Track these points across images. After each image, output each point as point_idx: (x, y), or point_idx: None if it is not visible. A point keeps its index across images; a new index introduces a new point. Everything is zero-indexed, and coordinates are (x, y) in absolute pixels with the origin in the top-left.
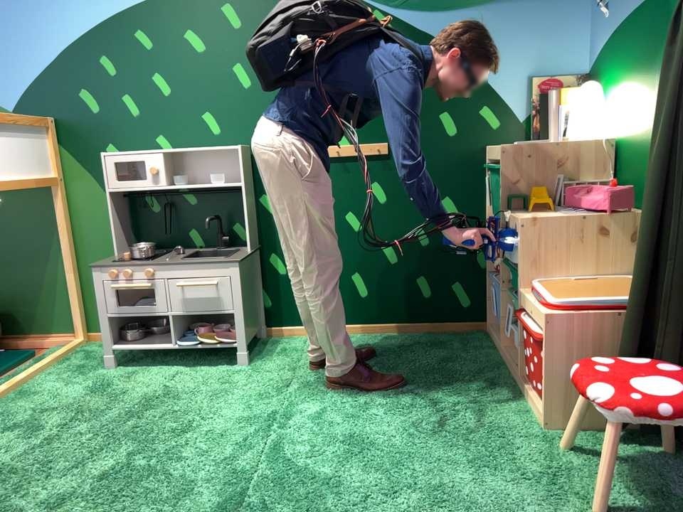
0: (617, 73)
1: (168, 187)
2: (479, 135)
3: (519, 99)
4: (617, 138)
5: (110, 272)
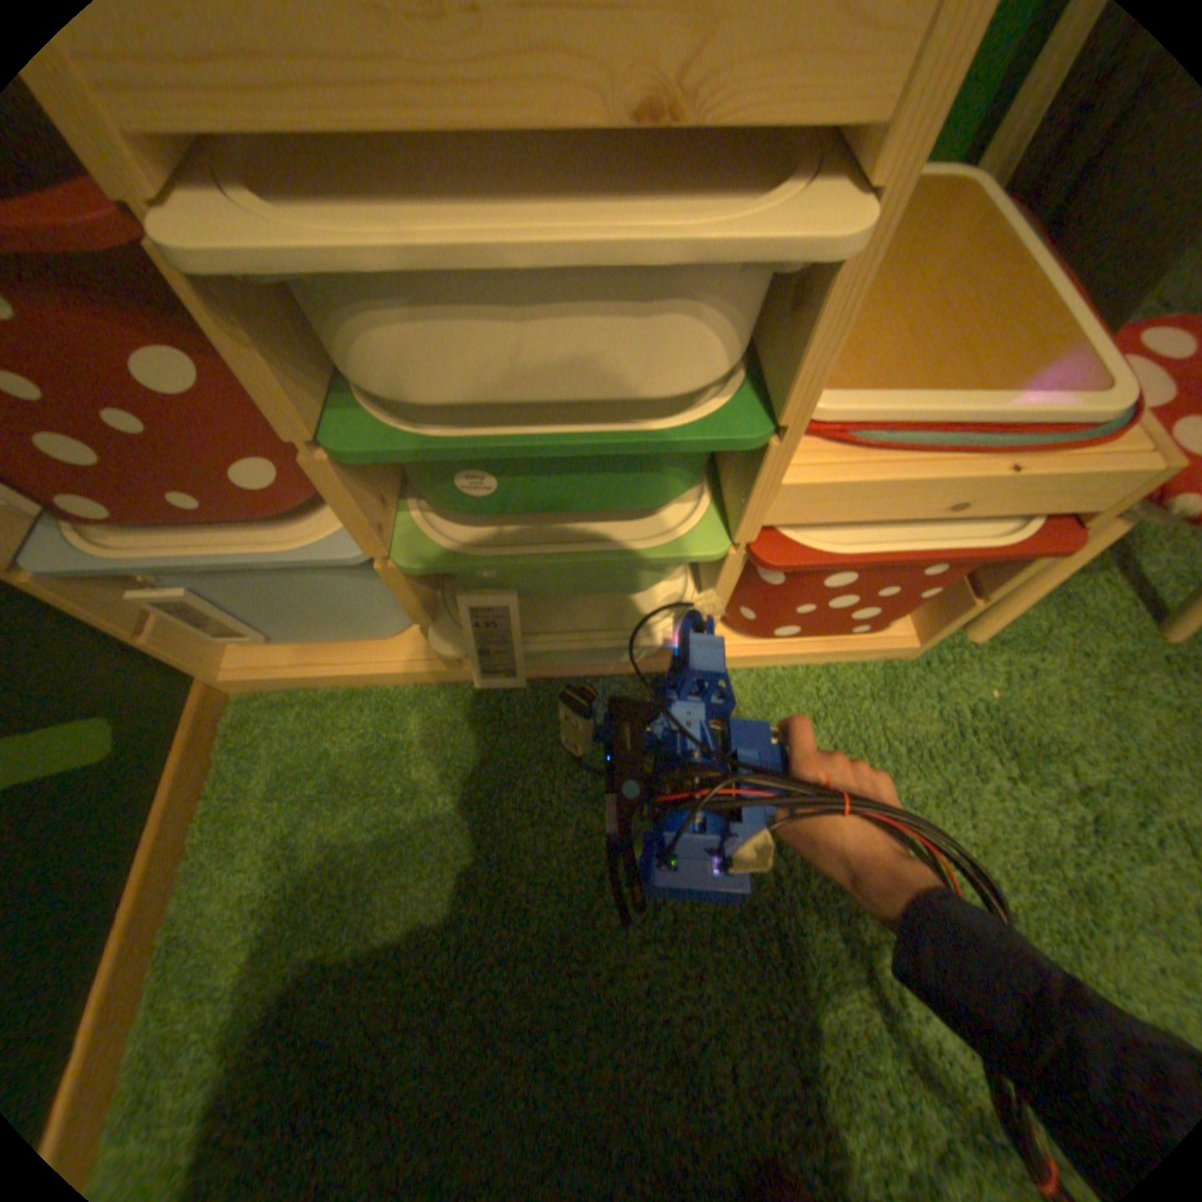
0: None
1: None
2: None
3: None
4: None
5: None
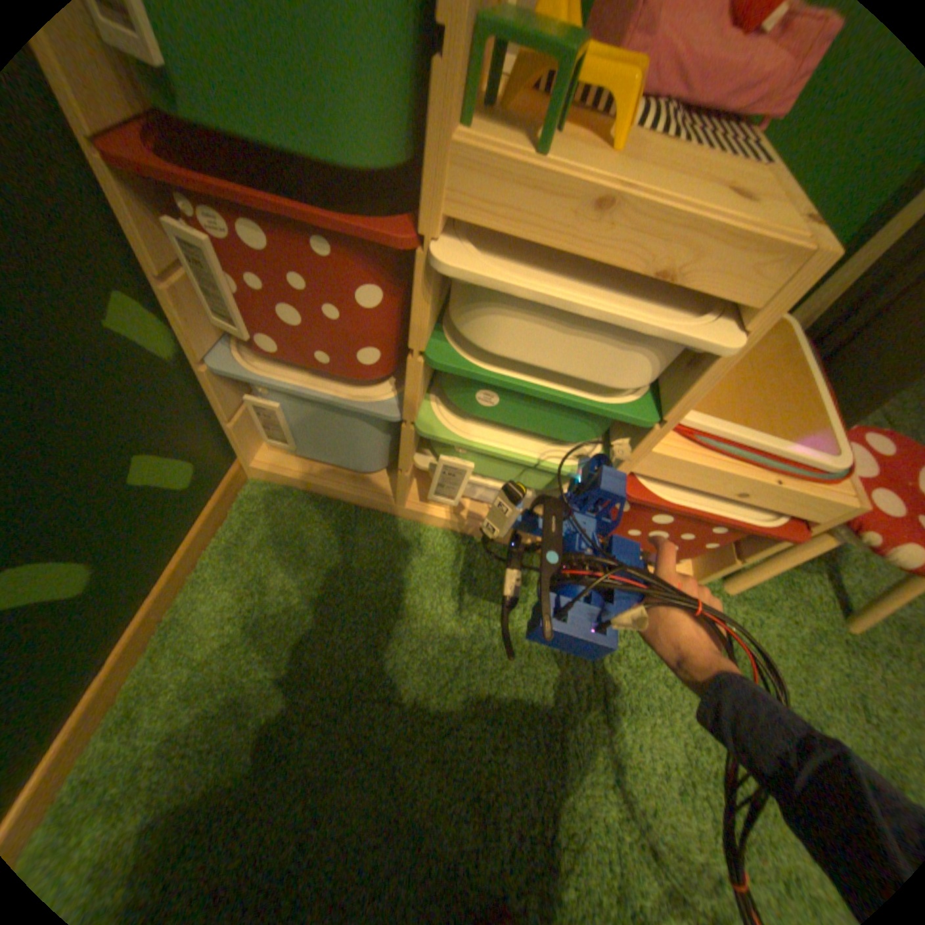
0: None
1: None
2: None
3: None
4: None
5: None
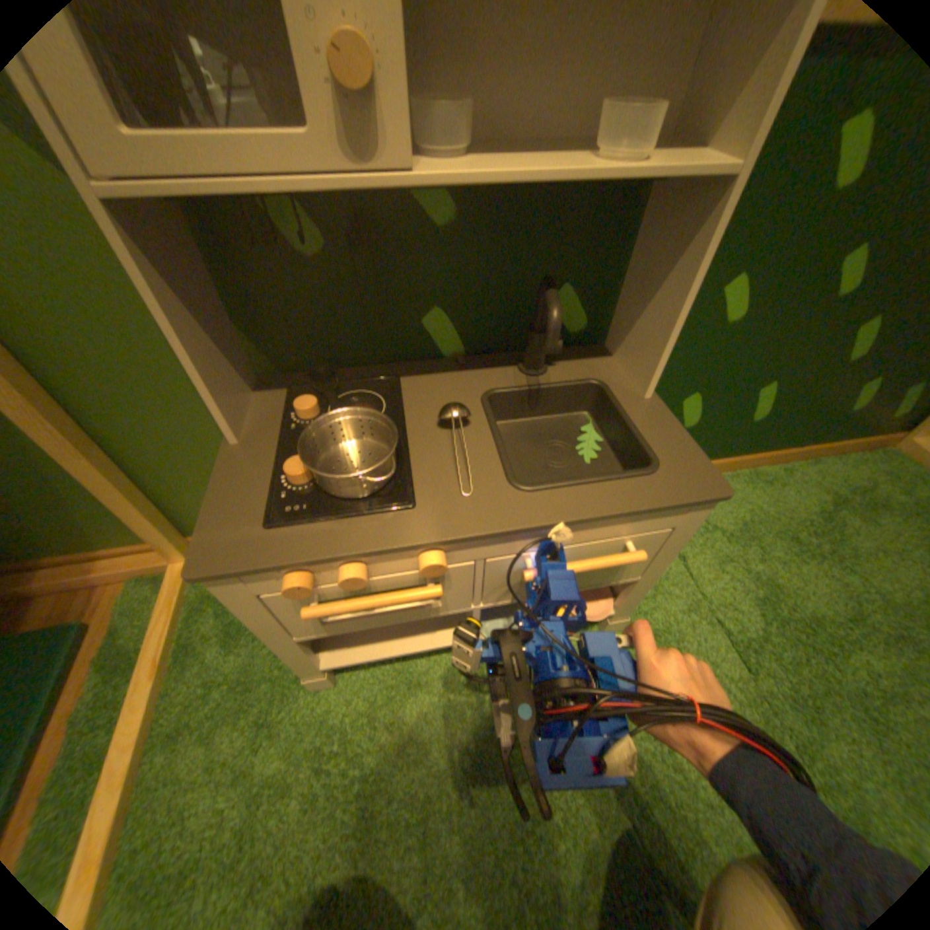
0: None
1: (435, 175)
2: None
3: None
4: None
5: (293, 578)
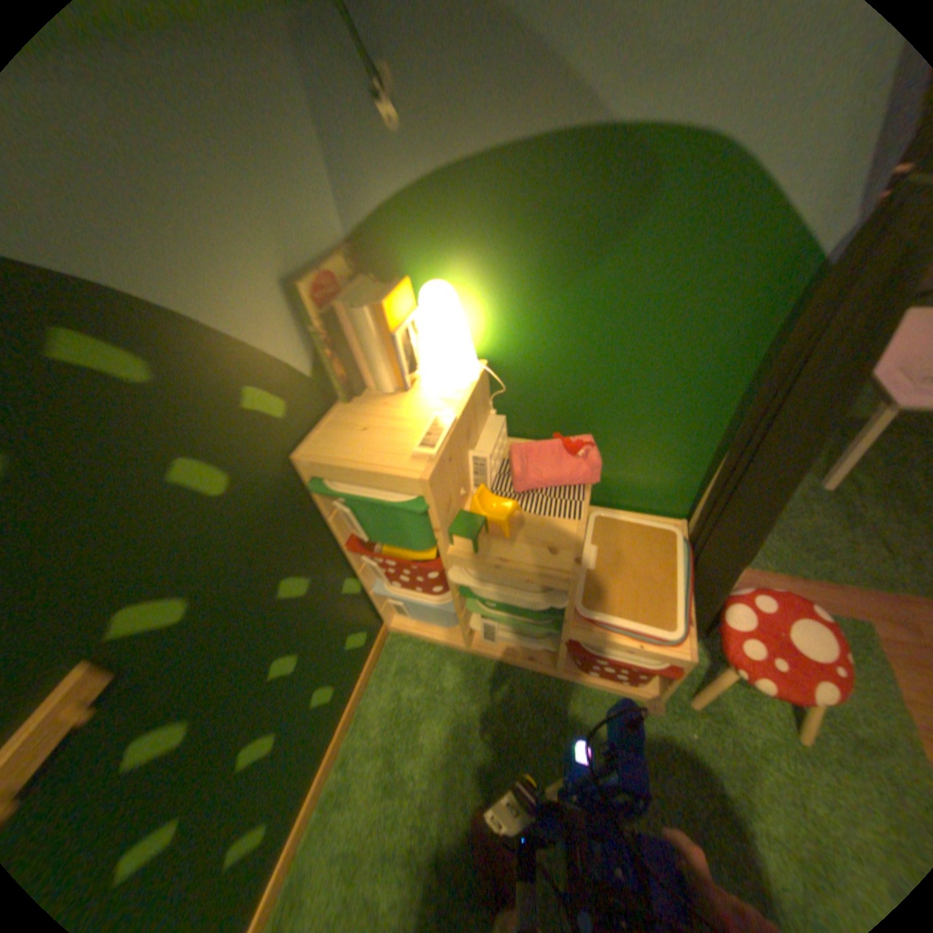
0: (468, 258)
1: None
2: (273, 444)
3: (294, 334)
4: (491, 357)
5: None
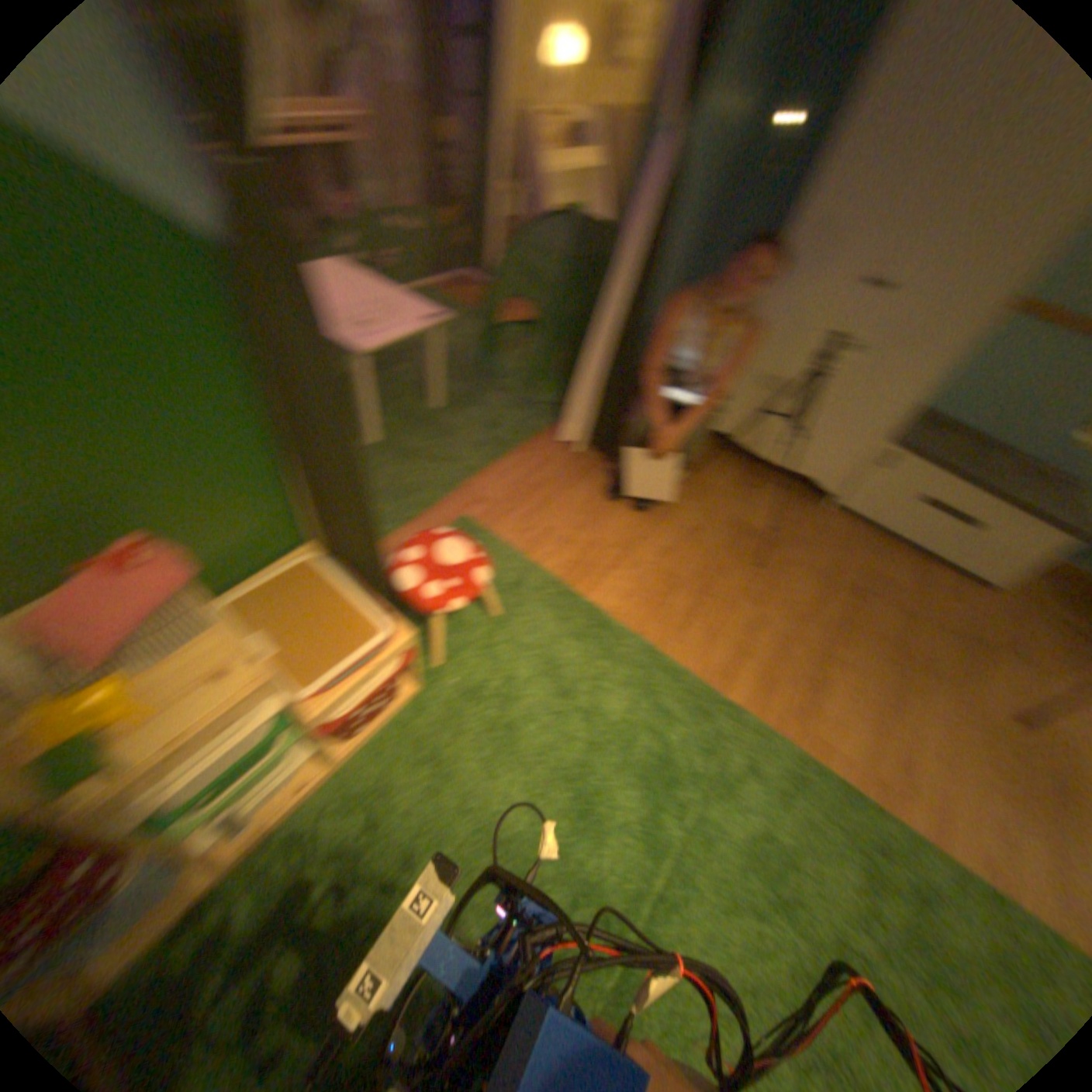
0: None
1: None
2: None
3: None
4: None
5: None
